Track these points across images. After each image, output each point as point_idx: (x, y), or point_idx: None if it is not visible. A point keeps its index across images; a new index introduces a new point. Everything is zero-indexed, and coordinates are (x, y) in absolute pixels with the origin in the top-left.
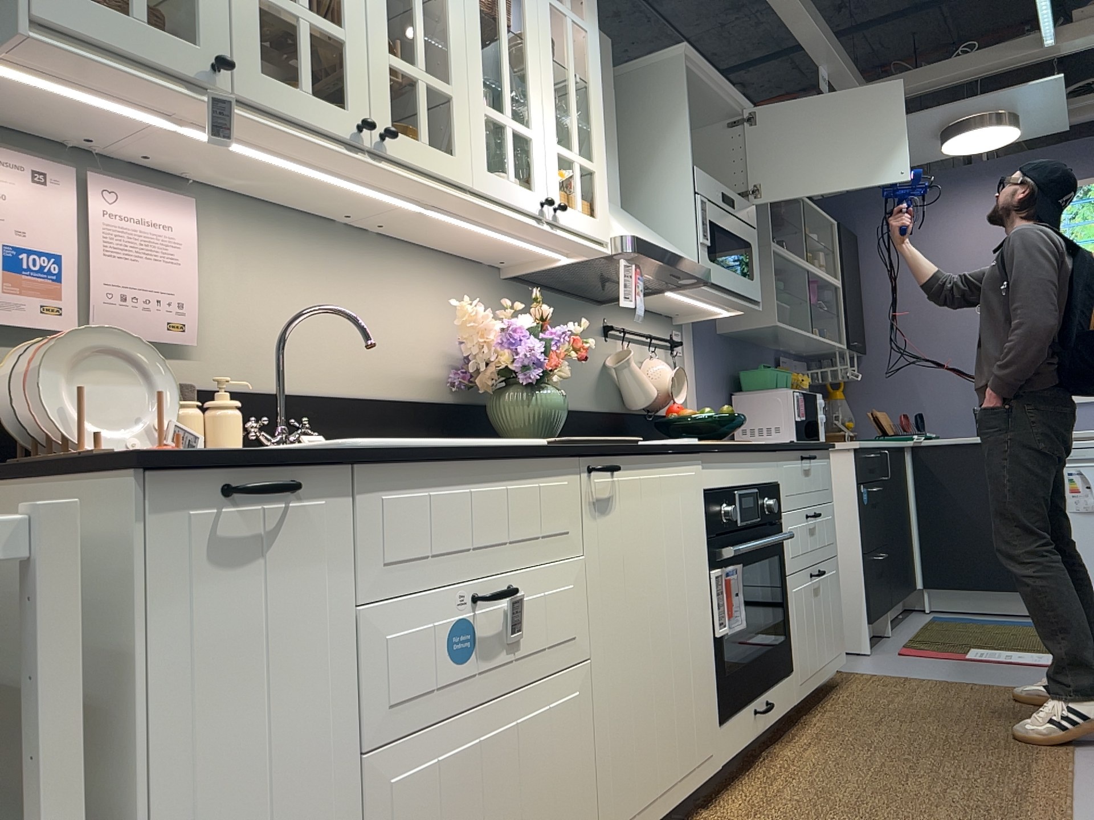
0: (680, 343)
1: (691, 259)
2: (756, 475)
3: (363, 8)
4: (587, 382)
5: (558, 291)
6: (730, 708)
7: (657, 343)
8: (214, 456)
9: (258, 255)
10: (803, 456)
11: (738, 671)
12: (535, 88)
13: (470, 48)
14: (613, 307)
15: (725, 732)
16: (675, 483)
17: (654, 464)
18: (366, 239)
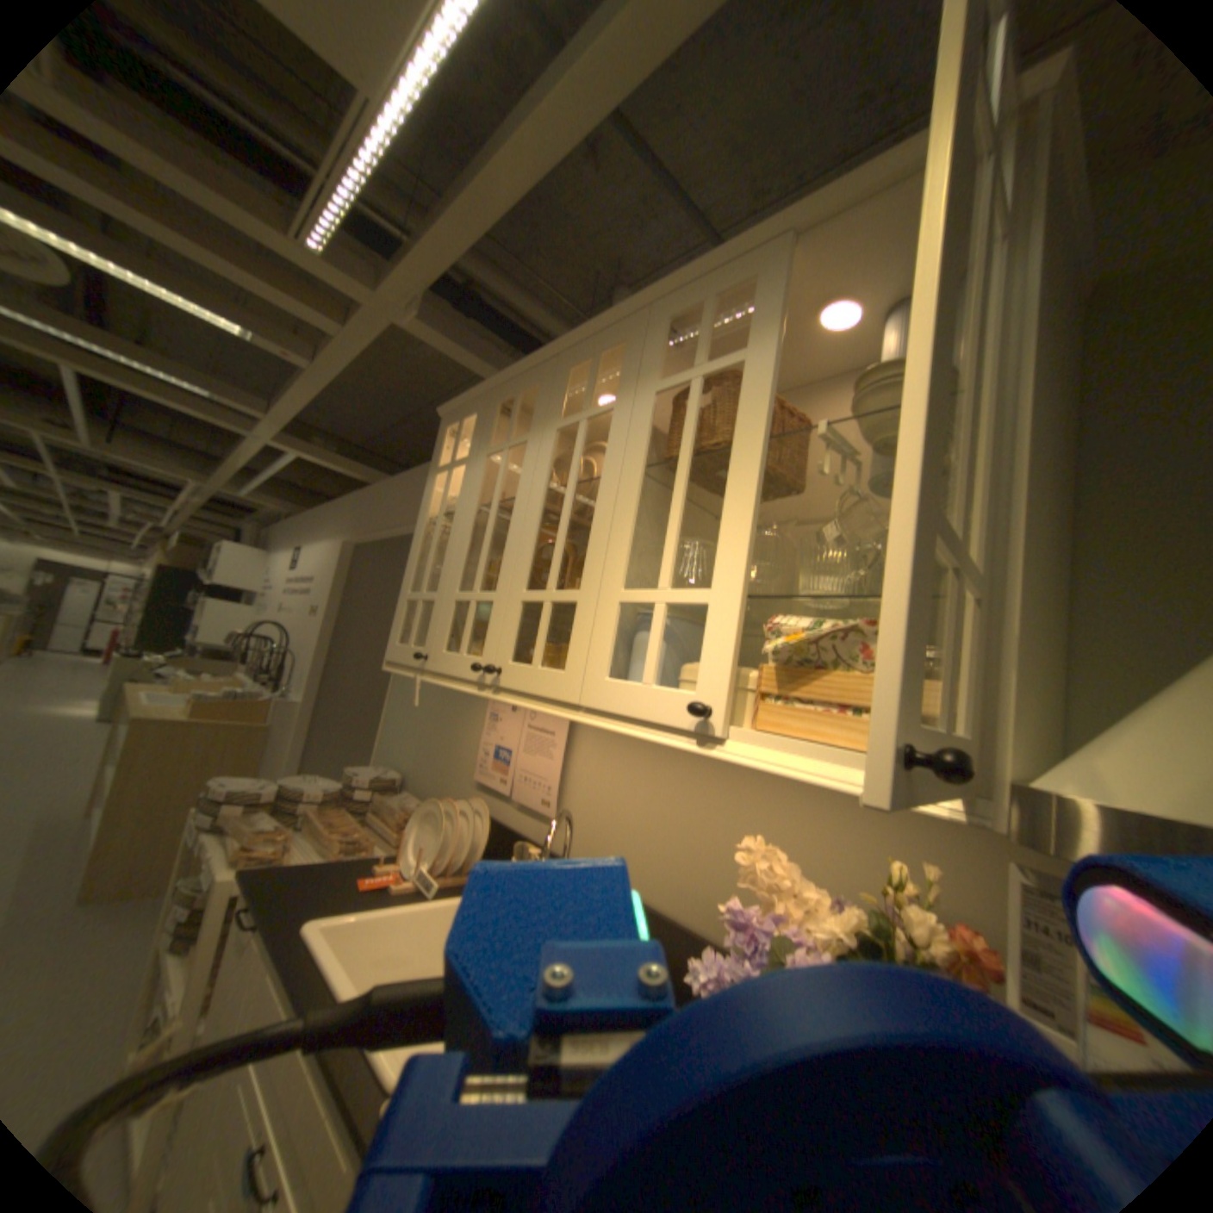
0: None
1: None
2: None
3: (515, 563)
4: None
5: None
6: None
7: None
8: (243, 892)
9: (616, 753)
10: None
11: None
12: (737, 512)
13: (618, 528)
14: None
15: None
16: None
17: None
18: None
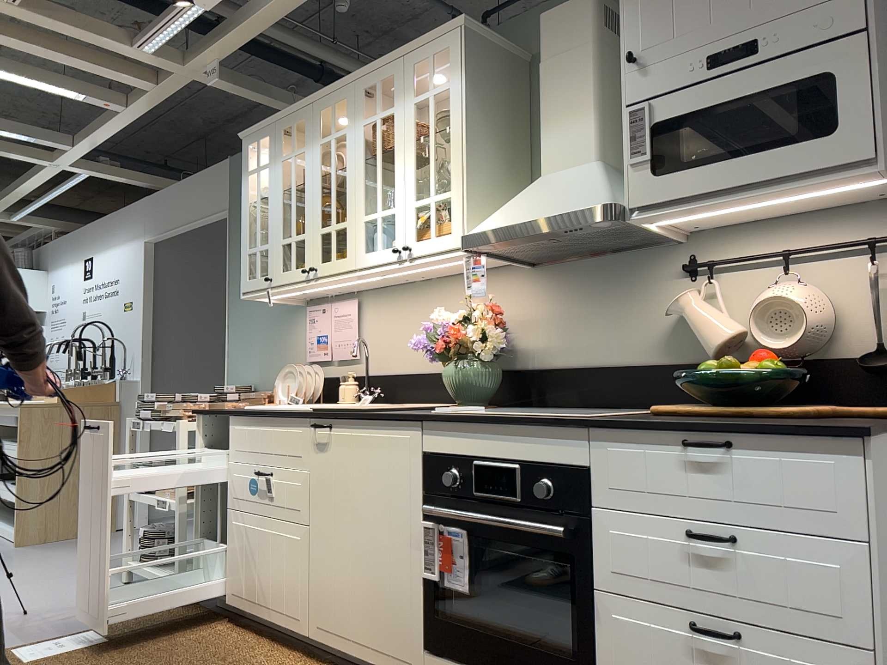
0: (885, 238)
1: (575, 207)
2: (522, 451)
3: (311, 216)
4: (646, 334)
5: (595, 256)
6: (440, 648)
7: (829, 252)
8: (202, 411)
9: (382, 311)
10: (685, 440)
11: (457, 626)
12: (397, 176)
13: (356, 190)
14: (704, 238)
15: (432, 662)
16: (383, 442)
17: (363, 426)
18: (429, 283)
